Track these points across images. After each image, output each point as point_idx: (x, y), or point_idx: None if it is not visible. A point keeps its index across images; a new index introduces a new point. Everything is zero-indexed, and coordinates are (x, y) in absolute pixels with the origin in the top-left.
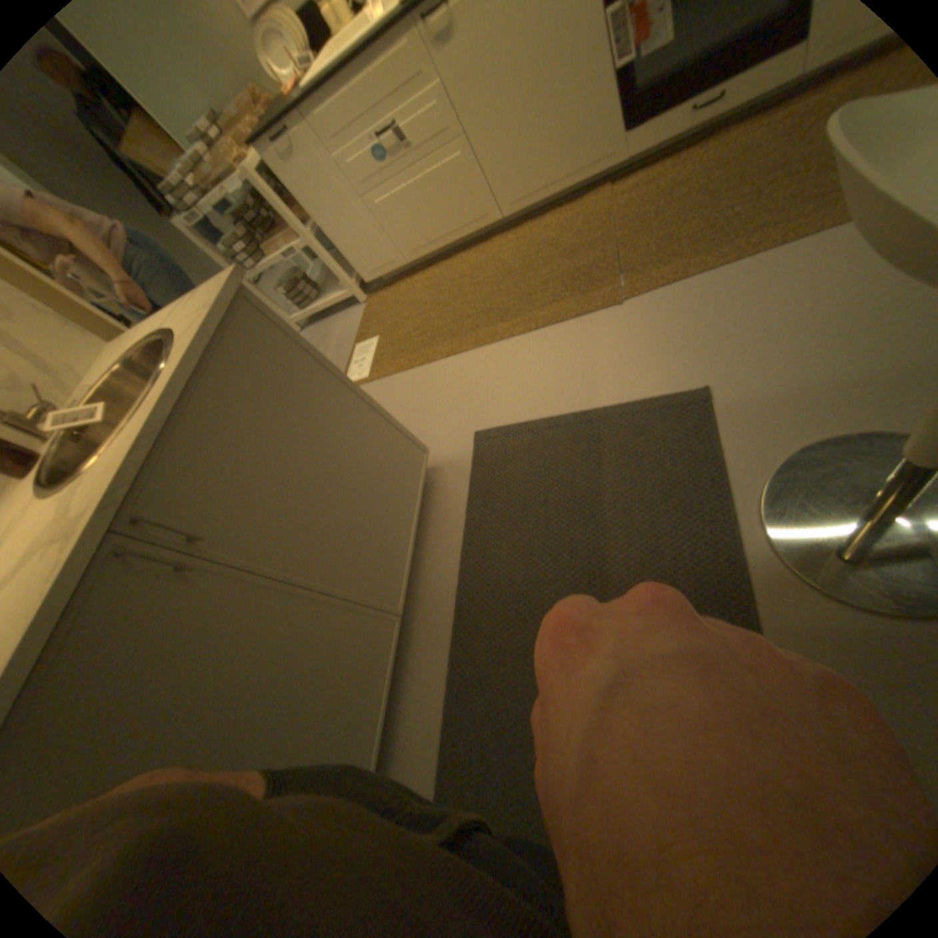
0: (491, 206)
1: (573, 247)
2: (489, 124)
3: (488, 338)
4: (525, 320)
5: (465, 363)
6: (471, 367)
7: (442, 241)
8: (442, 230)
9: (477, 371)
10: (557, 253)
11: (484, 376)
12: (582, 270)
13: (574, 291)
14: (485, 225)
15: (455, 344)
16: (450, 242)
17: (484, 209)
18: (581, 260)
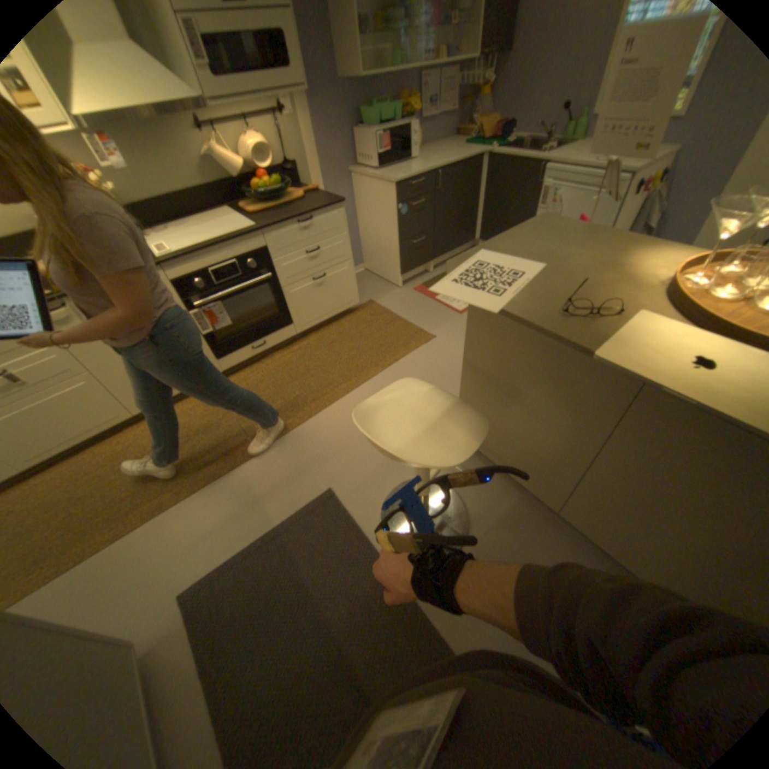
0: (119, 411)
1: (204, 427)
2: (111, 365)
3: (153, 512)
4: (185, 487)
5: (136, 542)
6: (145, 543)
7: (66, 445)
8: (67, 437)
9: (154, 544)
10: (192, 434)
11: (163, 545)
12: (218, 442)
13: (218, 456)
14: (115, 425)
15: (116, 529)
16: (76, 444)
17: (113, 415)
18: (214, 434)
